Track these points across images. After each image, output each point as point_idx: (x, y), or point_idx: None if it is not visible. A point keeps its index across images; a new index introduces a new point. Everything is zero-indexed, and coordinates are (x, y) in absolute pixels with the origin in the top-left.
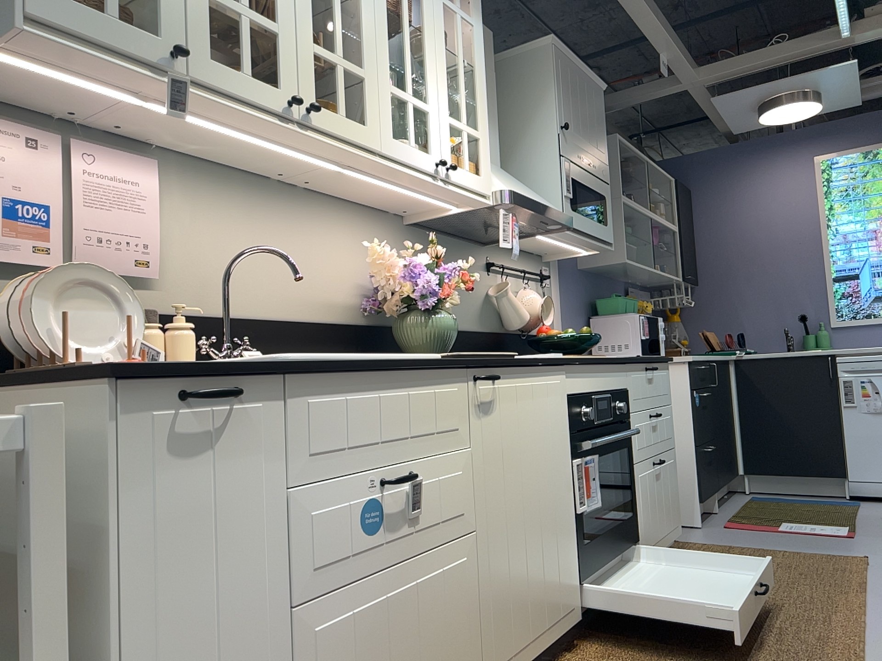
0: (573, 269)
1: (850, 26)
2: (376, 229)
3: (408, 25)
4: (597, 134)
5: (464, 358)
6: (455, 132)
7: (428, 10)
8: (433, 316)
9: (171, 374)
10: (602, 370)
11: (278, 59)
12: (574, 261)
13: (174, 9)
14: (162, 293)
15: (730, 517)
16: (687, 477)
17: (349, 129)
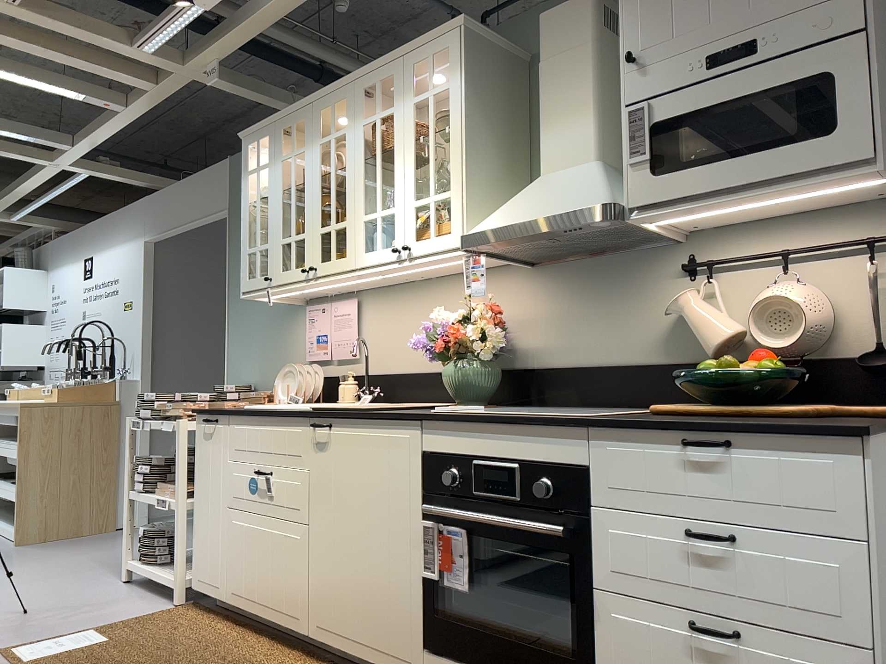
0: None
1: None
2: (497, 283)
3: (378, 158)
4: None
5: (320, 410)
6: (425, 207)
7: (396, 127)
8: (449, 366)
9: (202, 413)
10: (501, 431)
11: (304, 250)
12: None
13: (271, 259)
14: (363, 364)
15: None
16: None
17: (334, 266)
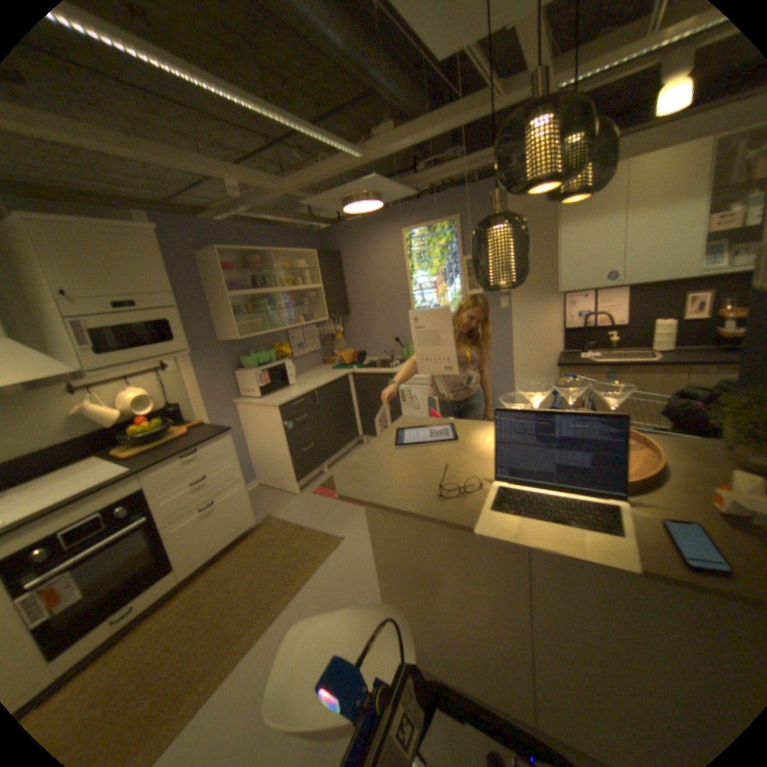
0: (208, 346)
1: (360, 151)
2: None
3: None
4: (143, 275)
5: None
6: None
7: None
8: None
9: None
10: (78, 507)
11: None
12: (210, 339)
13: None
14: None
15: (326, 482)
16: (289, 471)
17: None
